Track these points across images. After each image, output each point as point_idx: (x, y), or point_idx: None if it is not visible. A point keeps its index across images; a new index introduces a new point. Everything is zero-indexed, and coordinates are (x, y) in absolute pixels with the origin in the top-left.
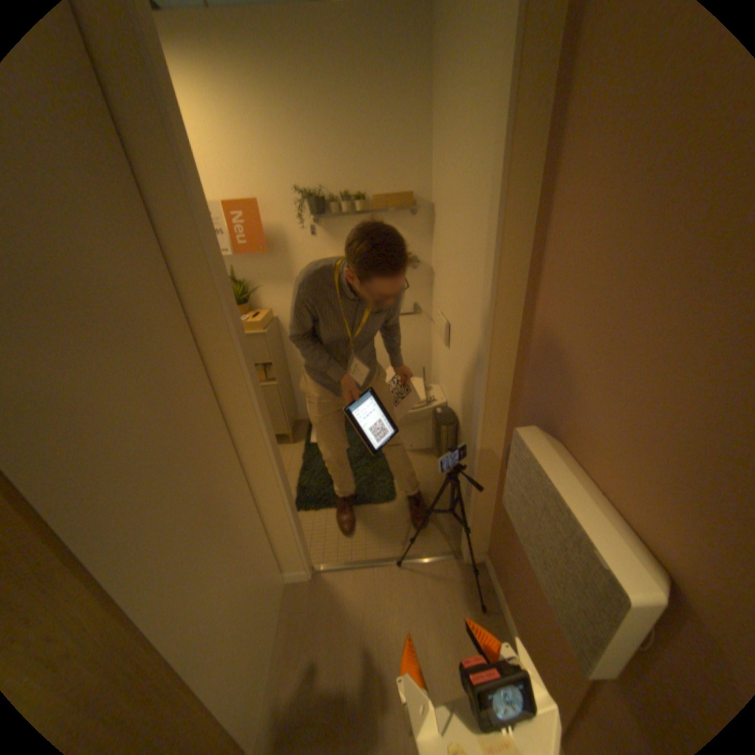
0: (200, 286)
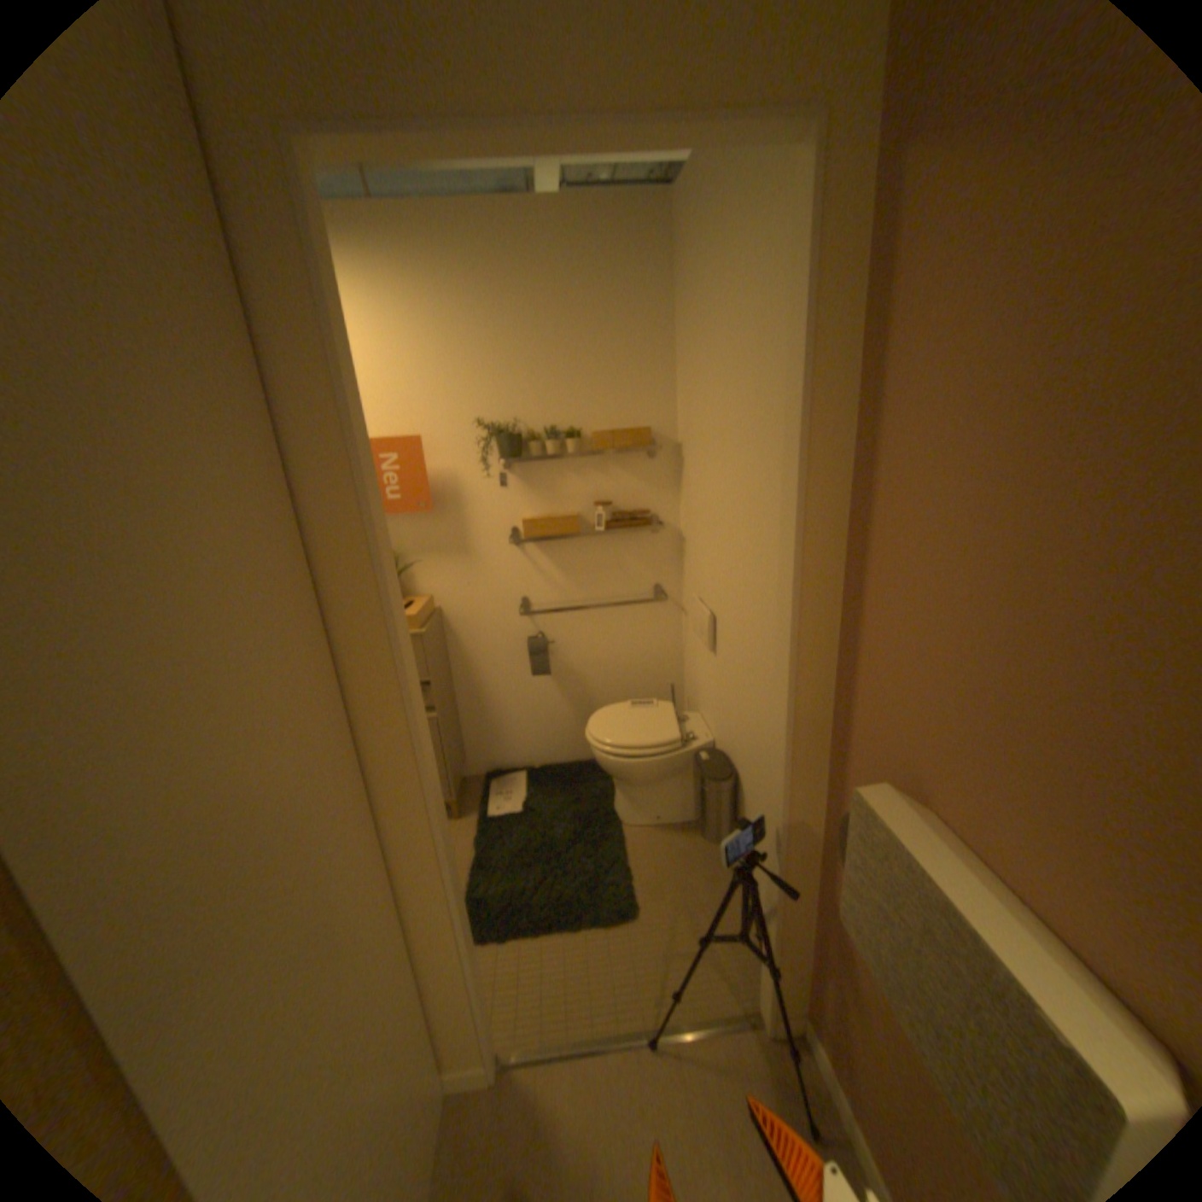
0: (346, 568)
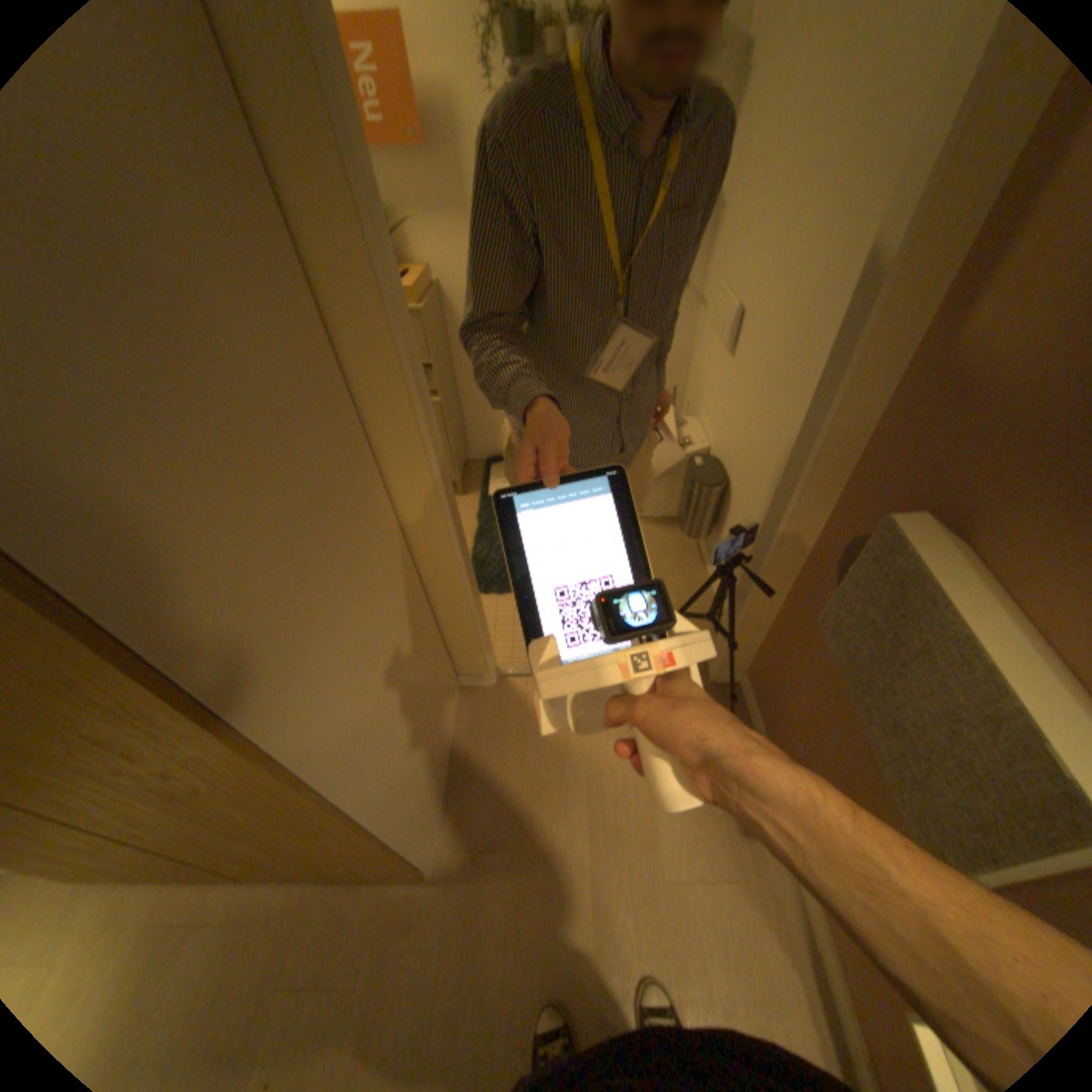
0: (320, 198)
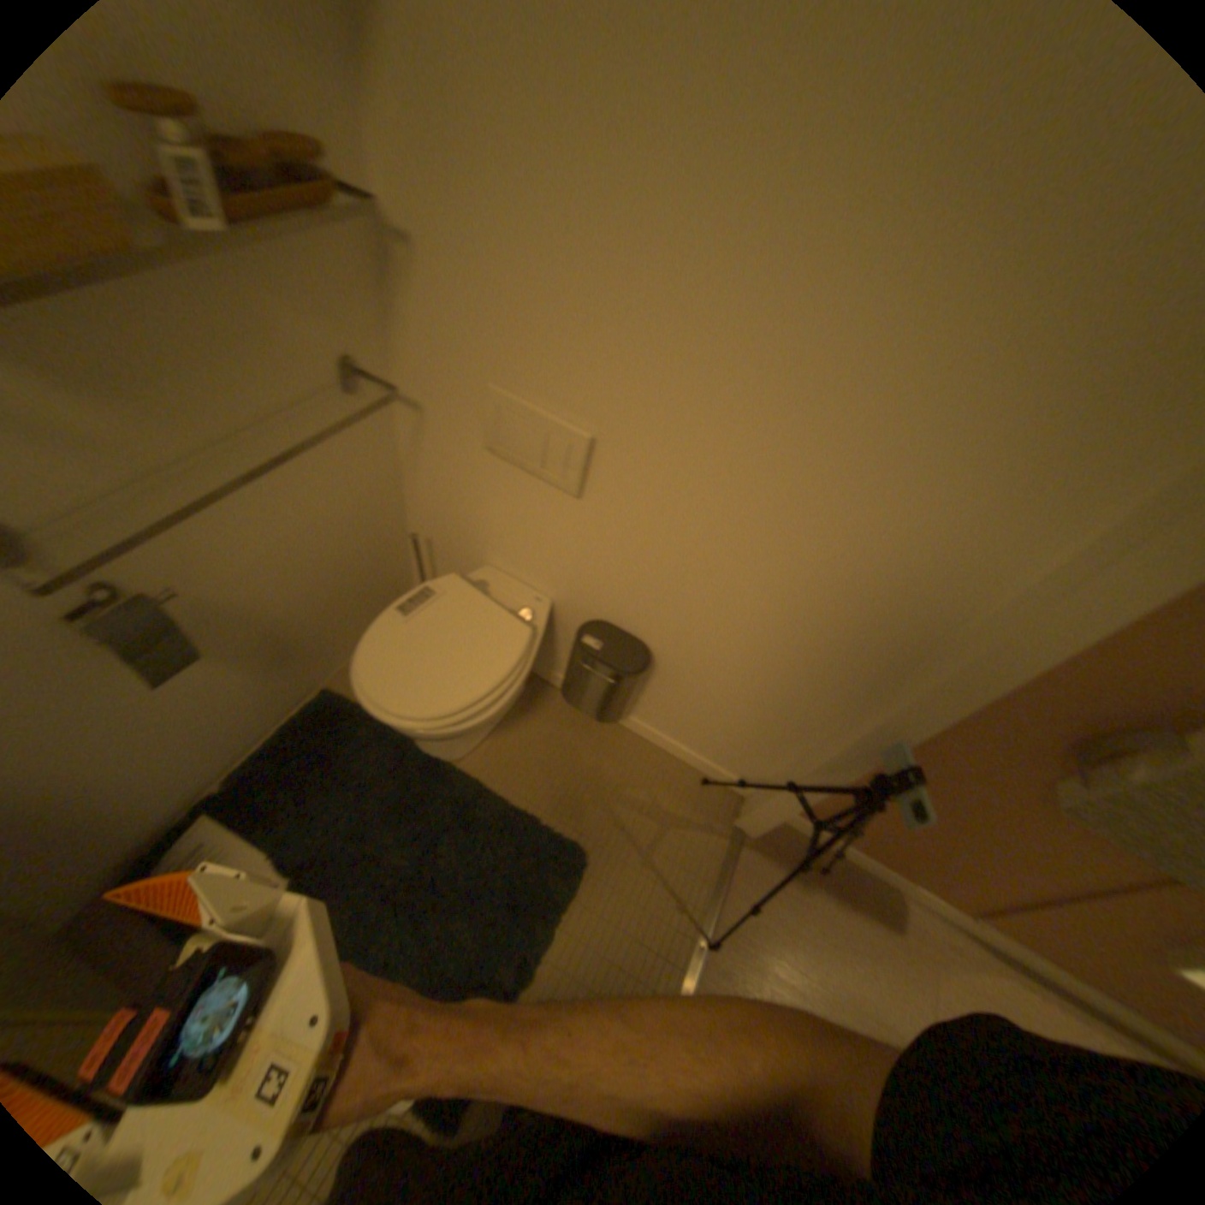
0: None
